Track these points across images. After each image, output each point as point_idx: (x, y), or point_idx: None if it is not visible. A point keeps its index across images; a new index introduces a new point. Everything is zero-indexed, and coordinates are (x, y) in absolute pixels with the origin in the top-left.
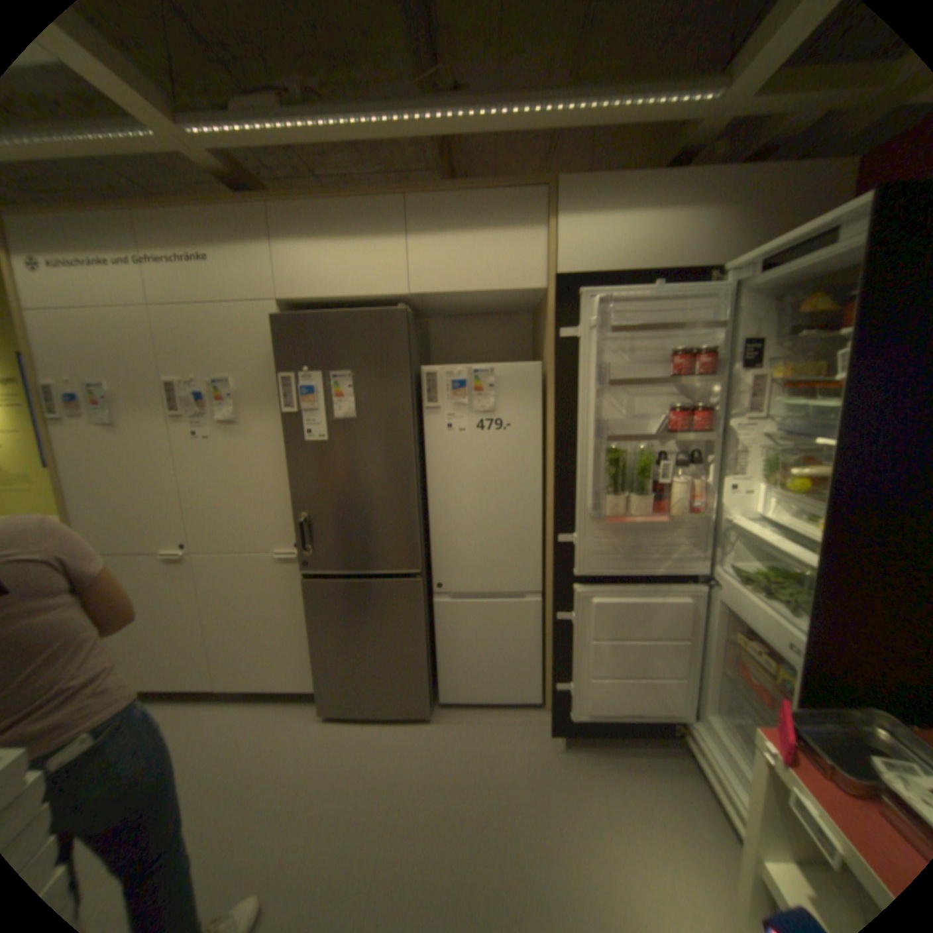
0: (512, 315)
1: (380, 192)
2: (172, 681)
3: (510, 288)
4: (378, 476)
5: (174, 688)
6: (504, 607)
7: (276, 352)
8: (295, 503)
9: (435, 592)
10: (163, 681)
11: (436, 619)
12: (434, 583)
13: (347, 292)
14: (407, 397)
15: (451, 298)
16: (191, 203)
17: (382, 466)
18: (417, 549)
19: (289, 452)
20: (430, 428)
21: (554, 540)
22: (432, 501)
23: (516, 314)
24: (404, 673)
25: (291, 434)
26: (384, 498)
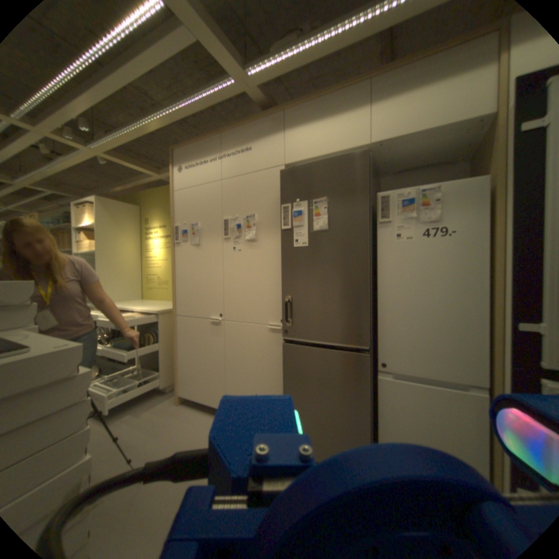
0: (449, 163)
1: (353, 81)
2: (207, 399)
3: (457, 120)
4: (340, 270)
5: (207, 403)
6: (447, 395)
7: (280, 192)
8: (283, 292)
9: (379, 371)
10: (202, 397)
11: (379, 394)
12: (379, 363)
13: (326, 150)
14: (365, 211)
15: (402, 144)
16: (246, 121)
17: (344, 262)
18: (367, 329)
19: (282, 258)
20: (381, 237)
21: (514, 327)
22: (381, 294)
23: (454, 162)
24: (351, 431)
25: (284, 243)
26: (344, 287)
